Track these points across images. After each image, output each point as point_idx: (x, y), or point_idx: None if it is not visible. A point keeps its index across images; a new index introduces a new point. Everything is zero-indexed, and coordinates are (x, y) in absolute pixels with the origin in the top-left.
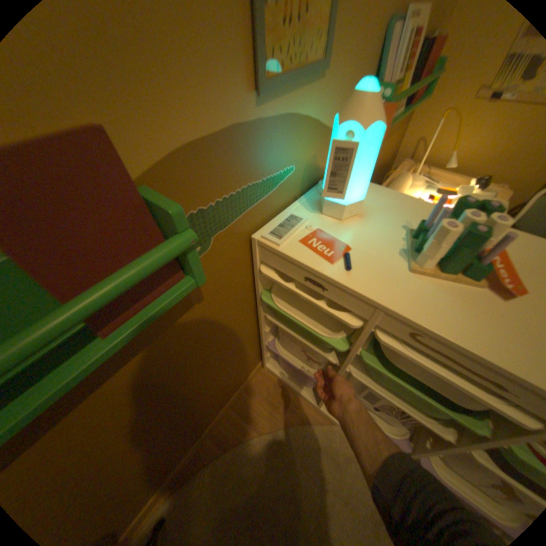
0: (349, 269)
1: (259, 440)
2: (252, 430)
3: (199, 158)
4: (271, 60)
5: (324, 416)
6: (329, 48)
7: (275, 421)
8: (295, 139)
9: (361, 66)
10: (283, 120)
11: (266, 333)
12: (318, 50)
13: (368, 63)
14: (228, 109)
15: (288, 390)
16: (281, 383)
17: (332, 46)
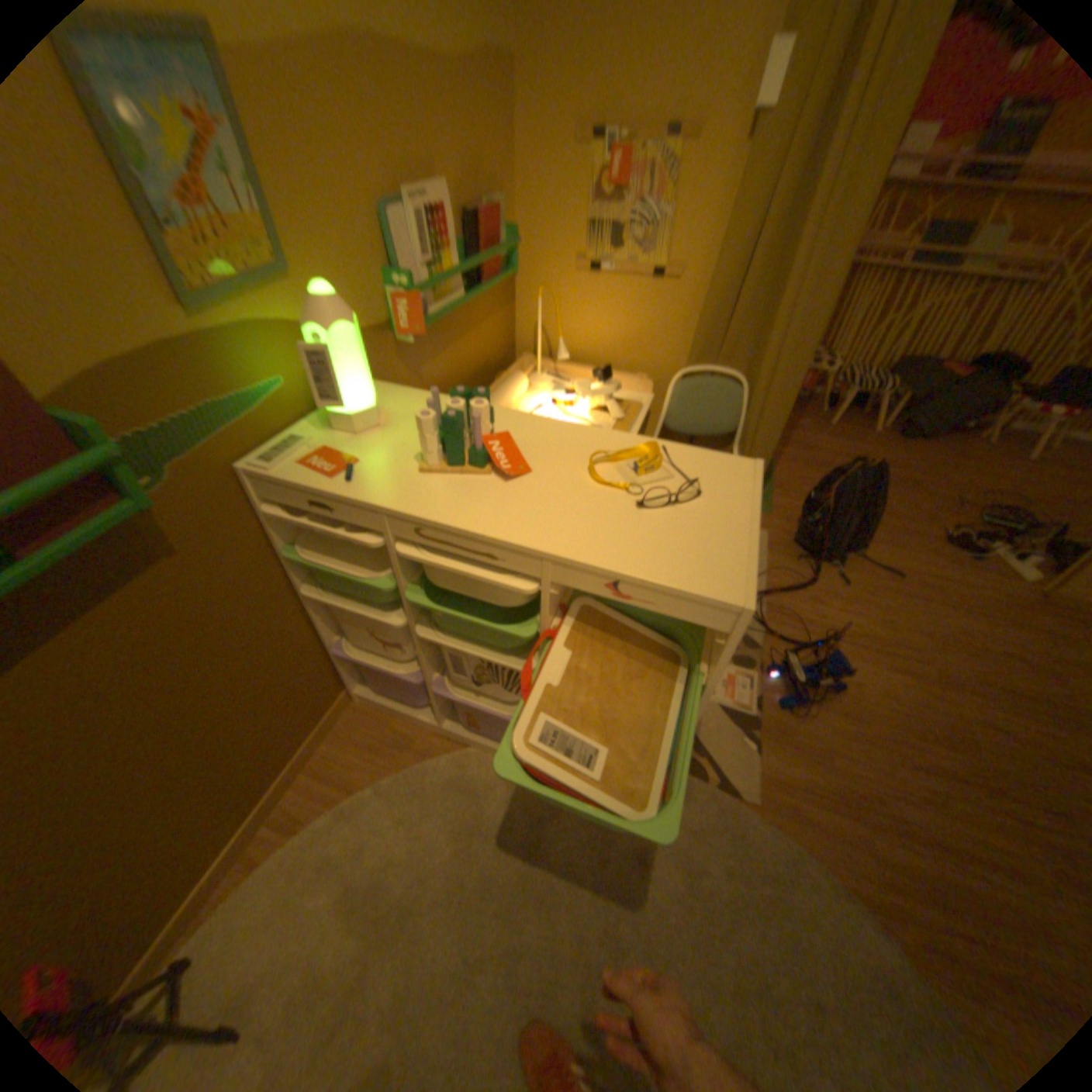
0: (348, 480)
1: (350, 800)
2: (338, 791)
3: (114, 375)
4: (187, 273)
5: (453, 740)
6: (276, 248)
7: (376, 769)
8: (265, 345)
9: (349, 254)
10: (234, 327)
11: (325, 624)
12: (259, 253)
13: (363, 249)
14: (142, 324)
15: (396, 720)
16: (383, 714)
17: (283, 244)
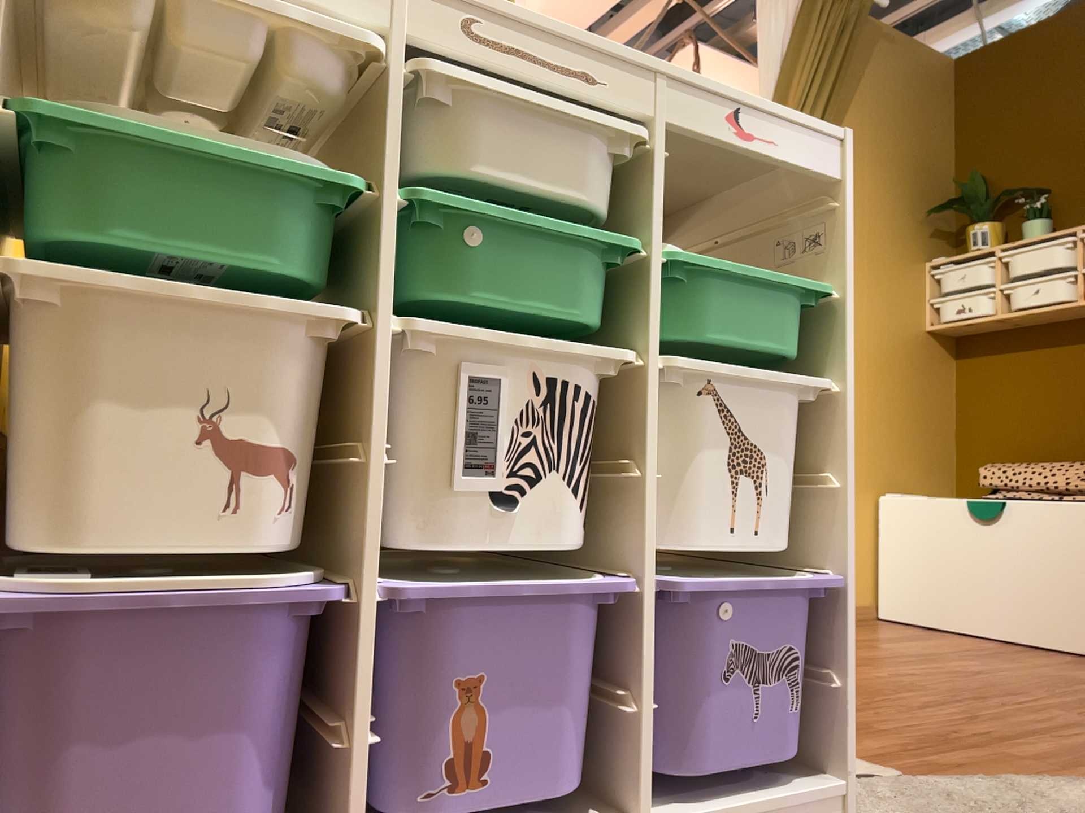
0: None
1: None
2: None
3: None
4: None
5: None
6: None
7: None
8: None
9: None
10: None
11: None
12: None
13: None
14: None
15: None
16: None
17: None
